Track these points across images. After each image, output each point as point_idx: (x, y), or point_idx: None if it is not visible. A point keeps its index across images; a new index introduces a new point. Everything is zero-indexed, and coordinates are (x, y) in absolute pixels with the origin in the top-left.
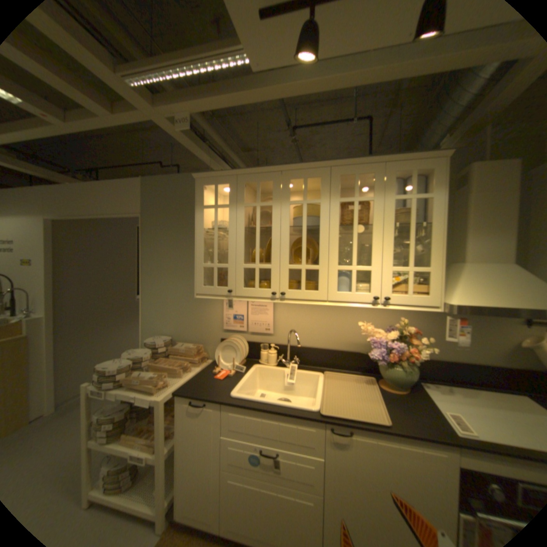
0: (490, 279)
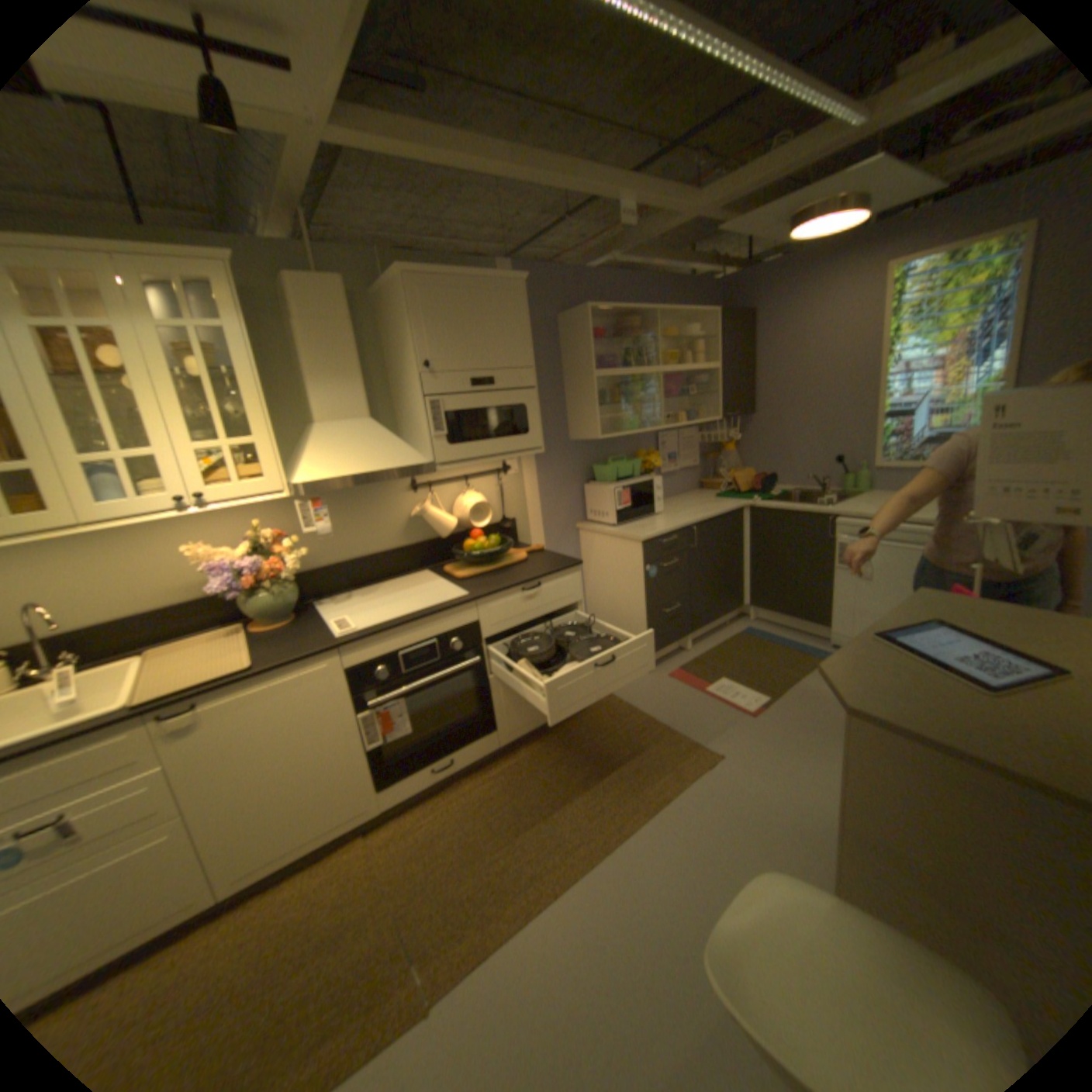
0: (341, 443)
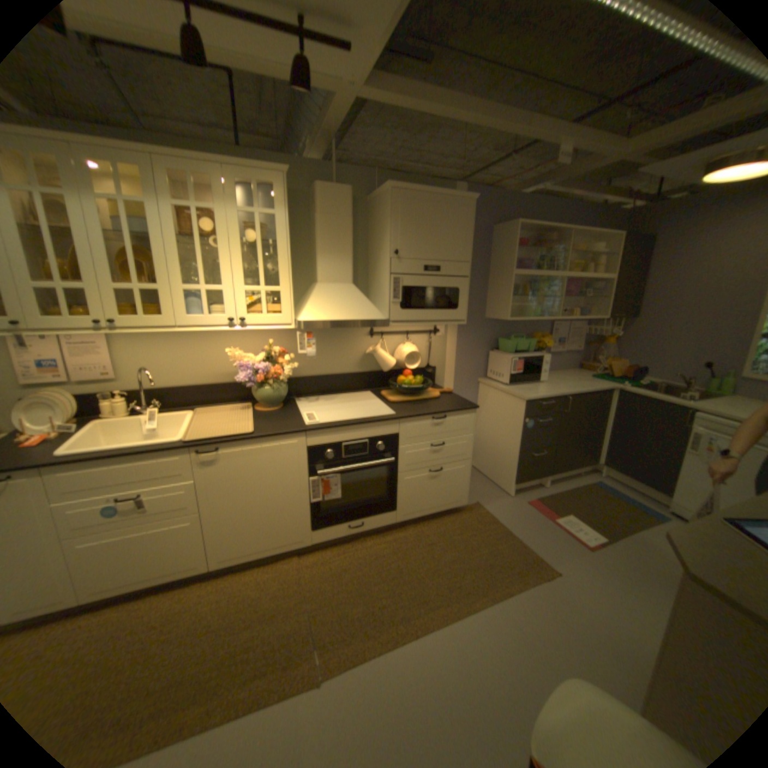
0: (332, 298)
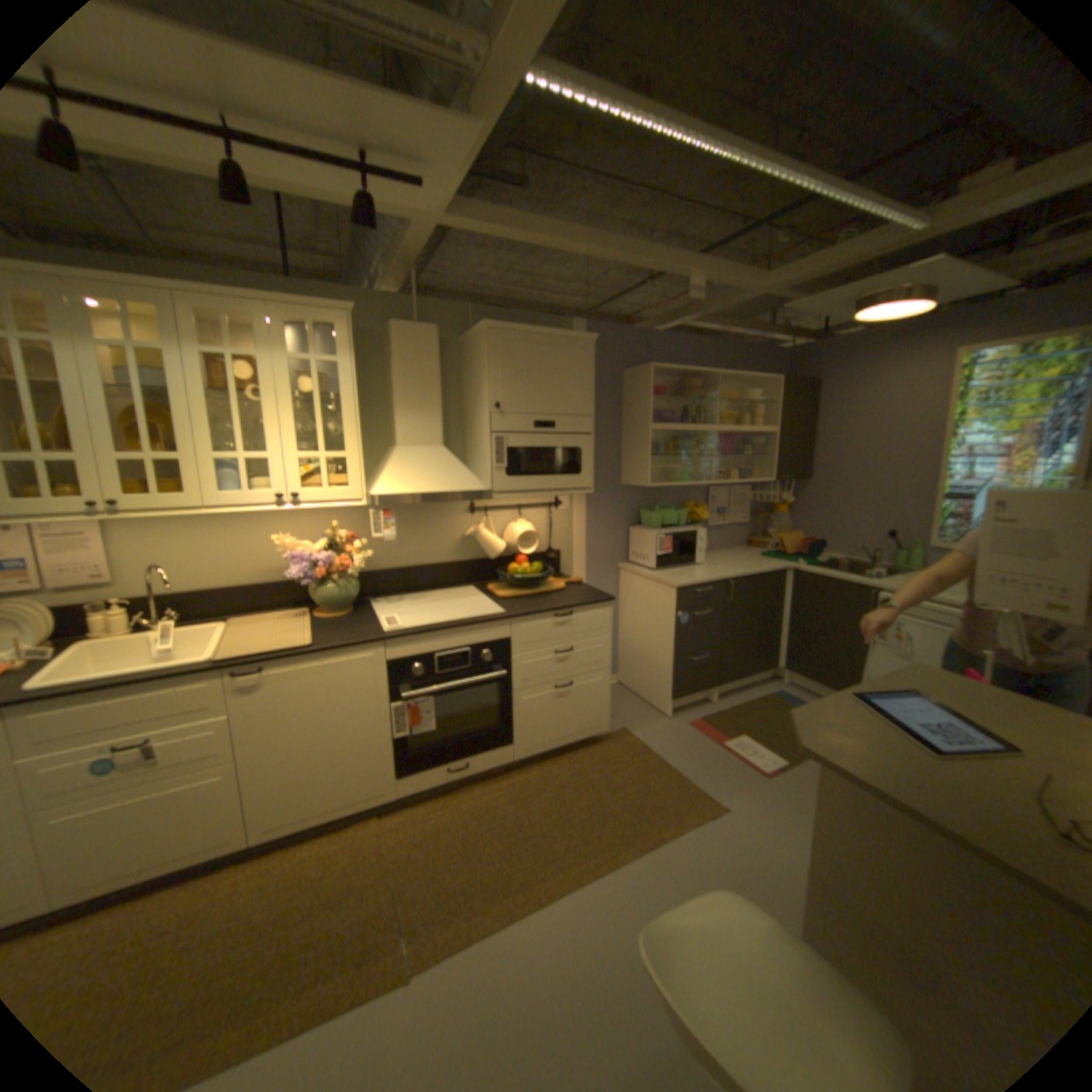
0: (417, 465)
